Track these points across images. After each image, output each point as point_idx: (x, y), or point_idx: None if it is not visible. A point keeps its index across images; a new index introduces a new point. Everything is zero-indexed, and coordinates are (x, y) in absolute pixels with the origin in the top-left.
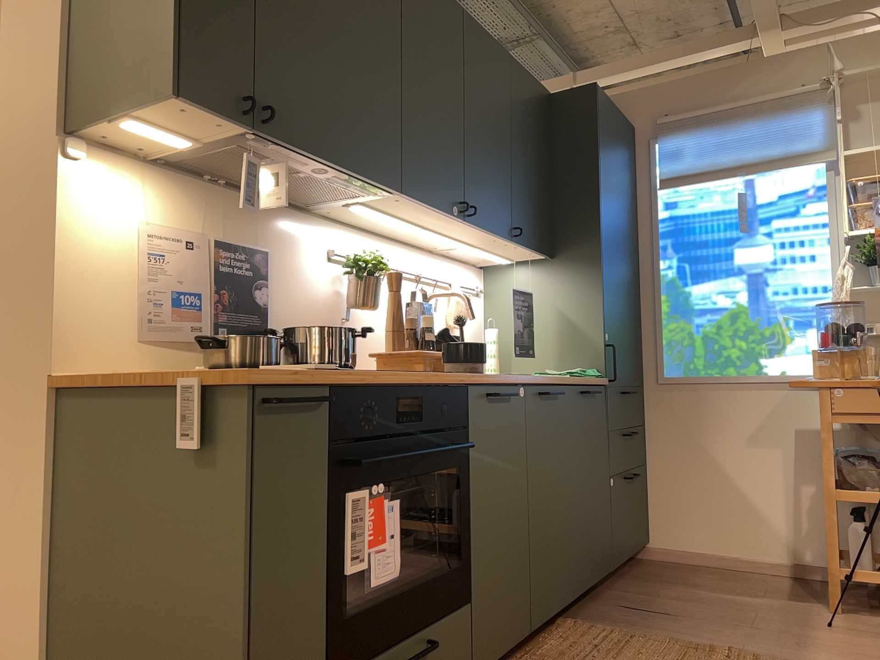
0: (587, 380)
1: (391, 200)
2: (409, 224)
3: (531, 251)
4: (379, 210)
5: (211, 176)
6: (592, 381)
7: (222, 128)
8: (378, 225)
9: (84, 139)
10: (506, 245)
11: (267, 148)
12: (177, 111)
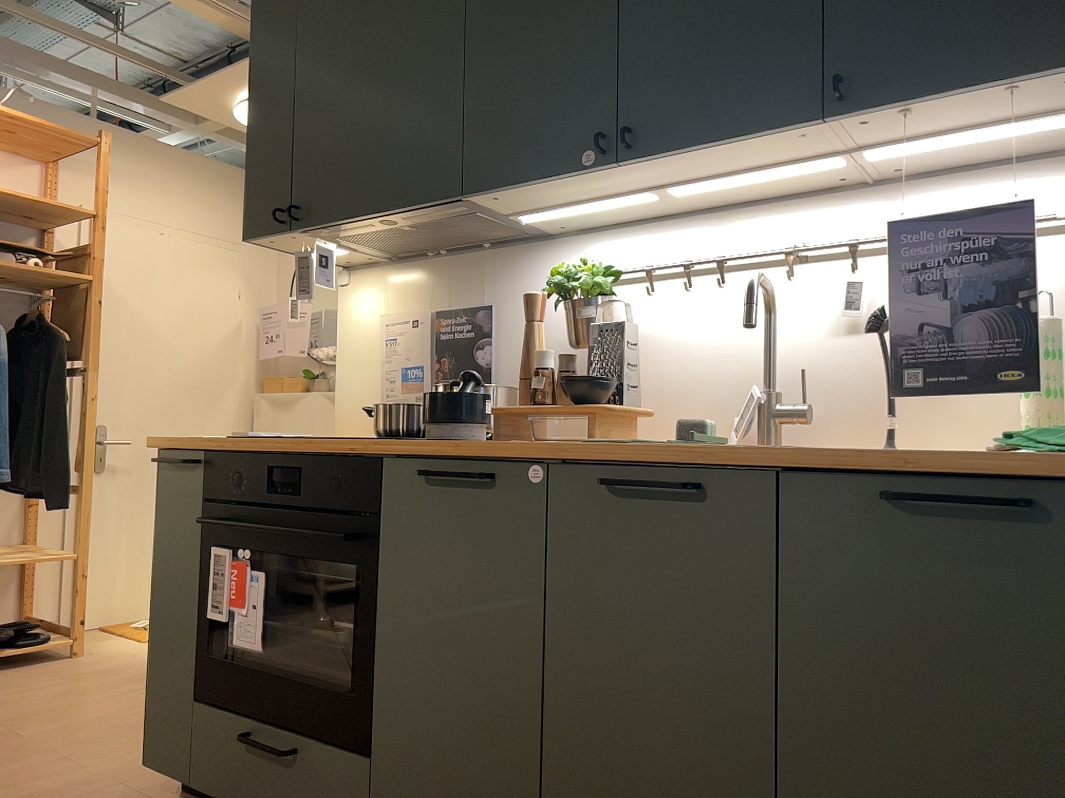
0: (977, 462)
1: (505, 199)
2: (623, 198)
3: (990, 92)
4: (546, 208)
5: (429, 252)
6: (1022, 465)
7: (301, 237)
8: (653, 208)
9: (353, 267)
10: (873, 124)
11: (330, 232)
12: (275, 244)
